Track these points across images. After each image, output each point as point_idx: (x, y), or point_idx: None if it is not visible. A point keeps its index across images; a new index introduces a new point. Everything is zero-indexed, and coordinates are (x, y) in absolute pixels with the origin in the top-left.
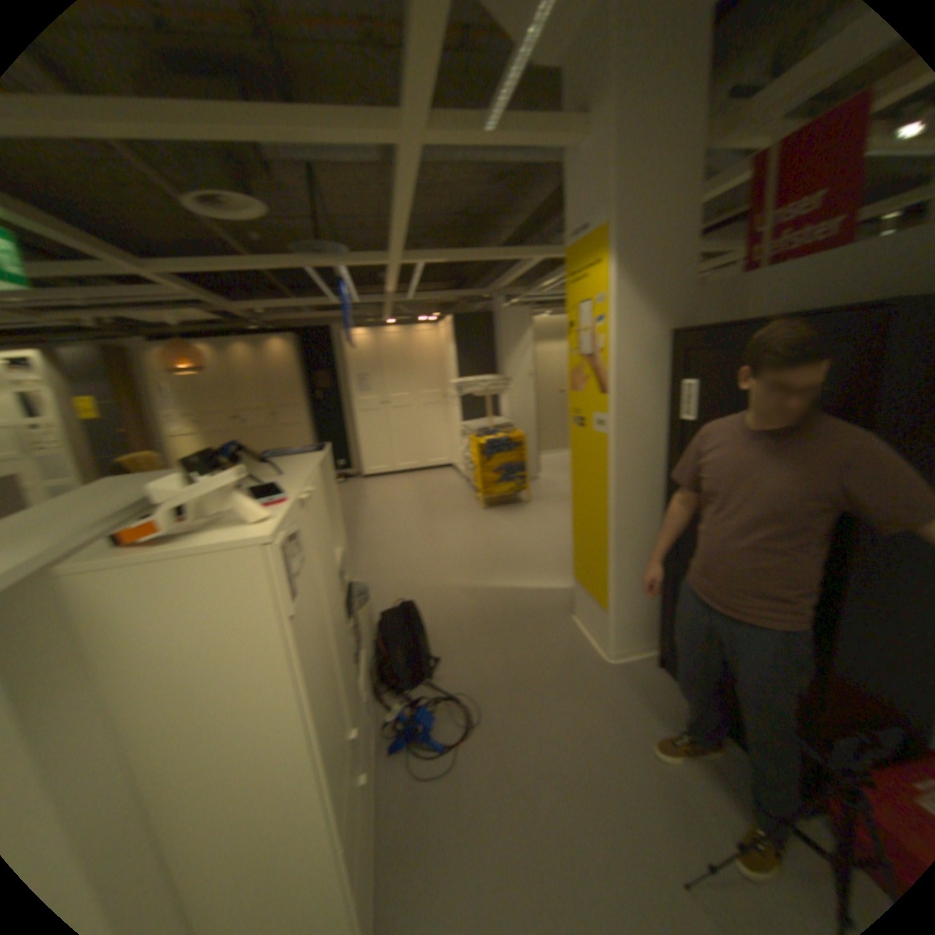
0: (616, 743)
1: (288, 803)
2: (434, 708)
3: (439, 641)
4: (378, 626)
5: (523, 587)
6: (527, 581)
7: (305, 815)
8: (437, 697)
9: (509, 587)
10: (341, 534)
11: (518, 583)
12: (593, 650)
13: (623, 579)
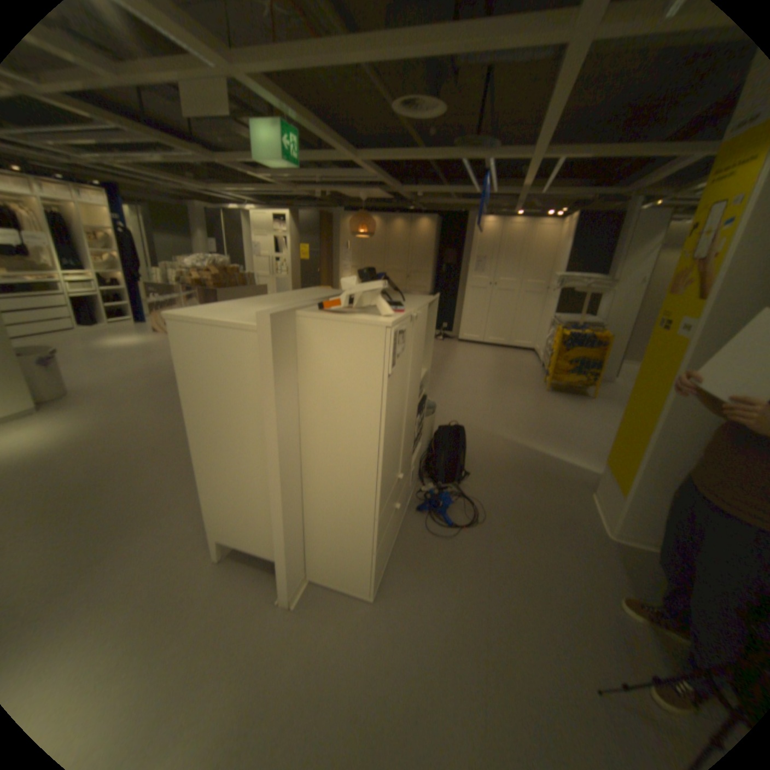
0: (587, 588)
1: (359, 478)
2: (453, 499)
3: (473, 465)
4: (433, 433)
5: (556, 457)
6: (562, 455)
7: (365, 490)
8: (458, 493)
9: (544, 452)
10: (427, 360)
11: (553, 453)
12: (600, 523)
13: (652, 474)
